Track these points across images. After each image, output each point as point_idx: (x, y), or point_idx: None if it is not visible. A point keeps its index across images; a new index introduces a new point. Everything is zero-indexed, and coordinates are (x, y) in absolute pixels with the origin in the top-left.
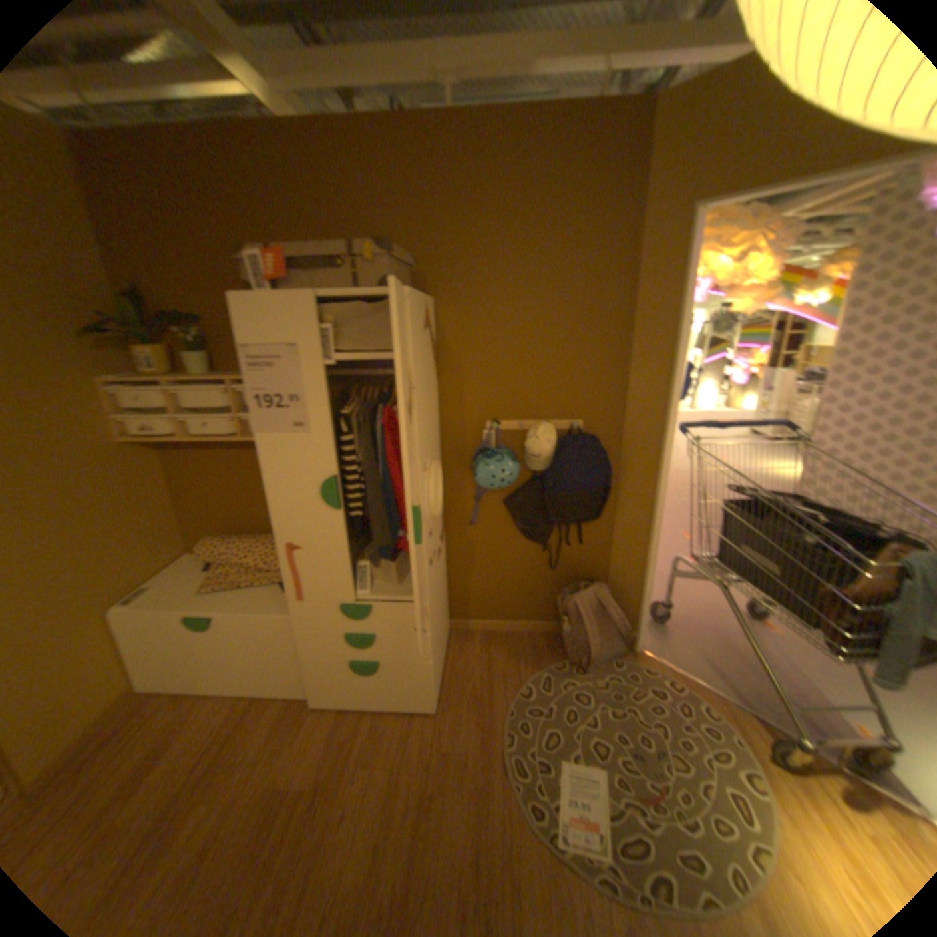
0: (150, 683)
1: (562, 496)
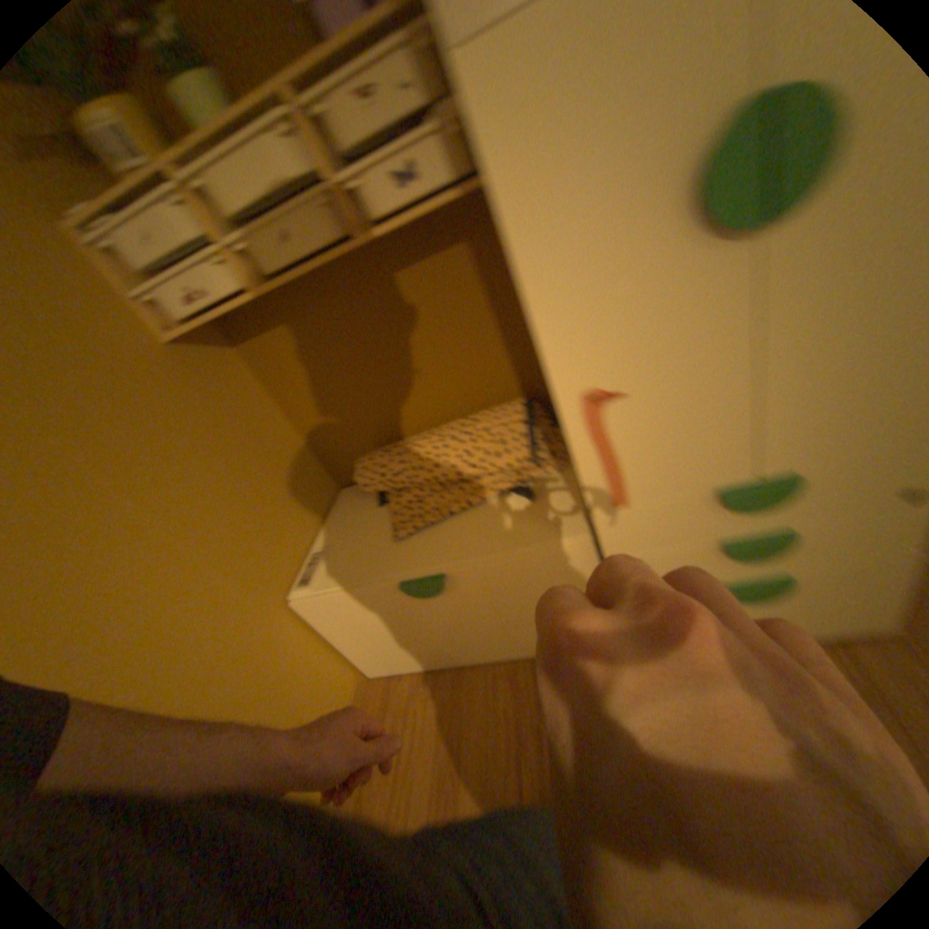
0: (384, 664)
1: None
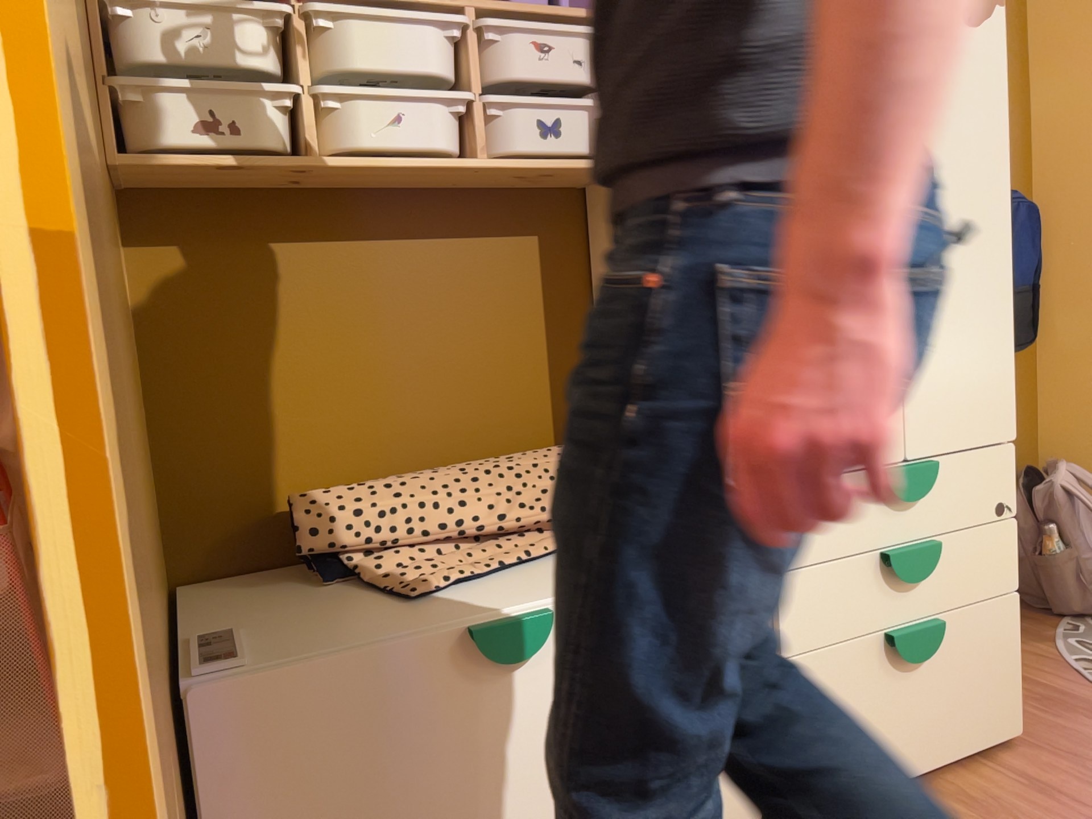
0: None
1: None
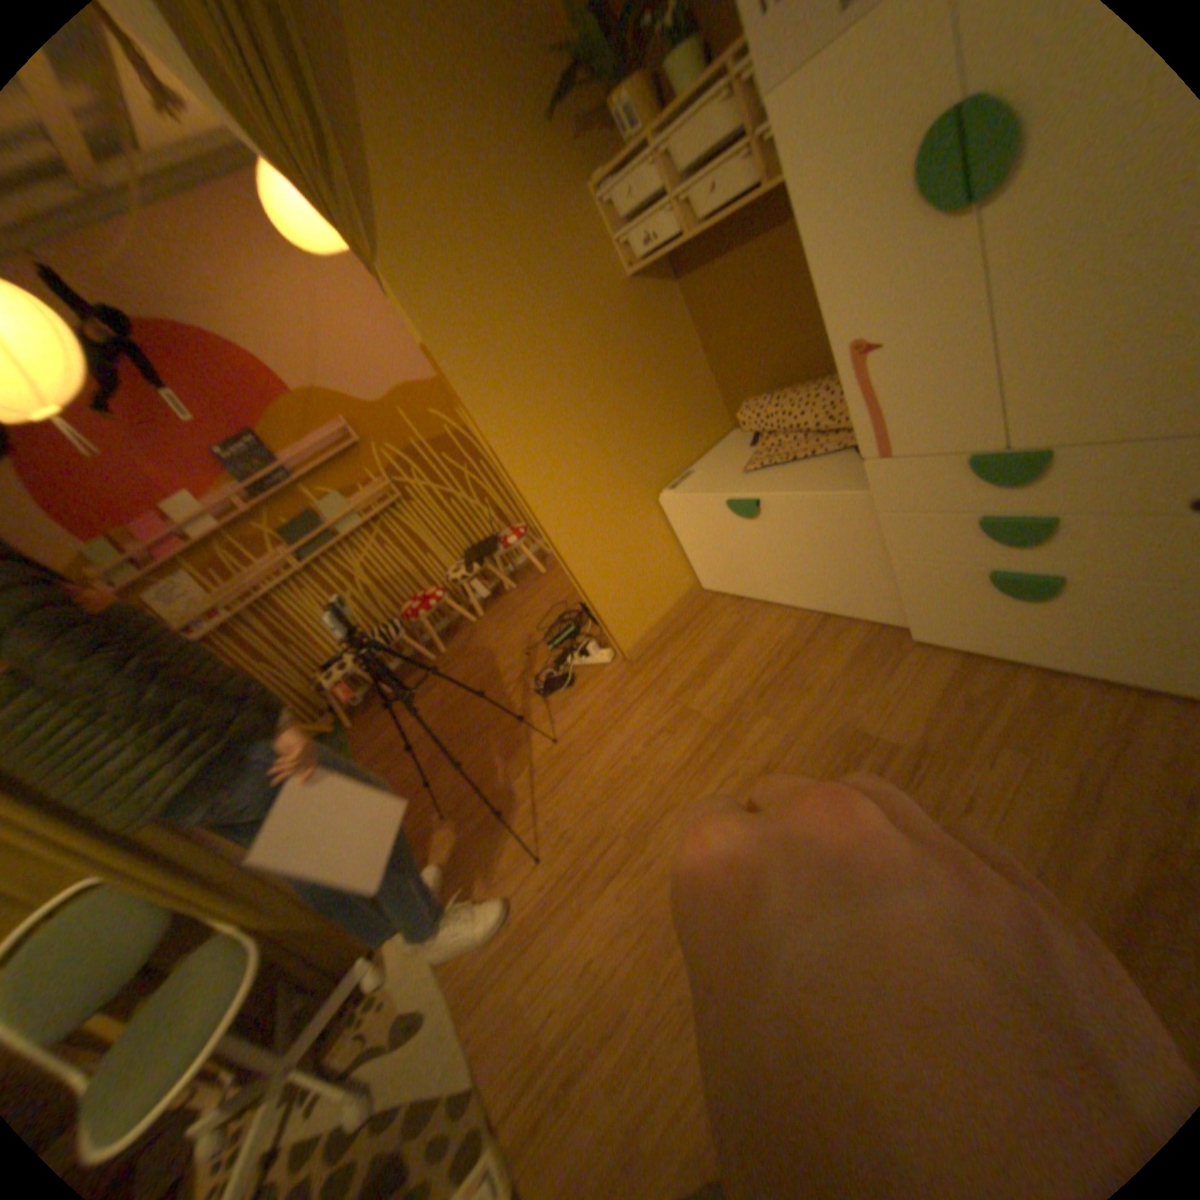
0: (713, 577)
1: None
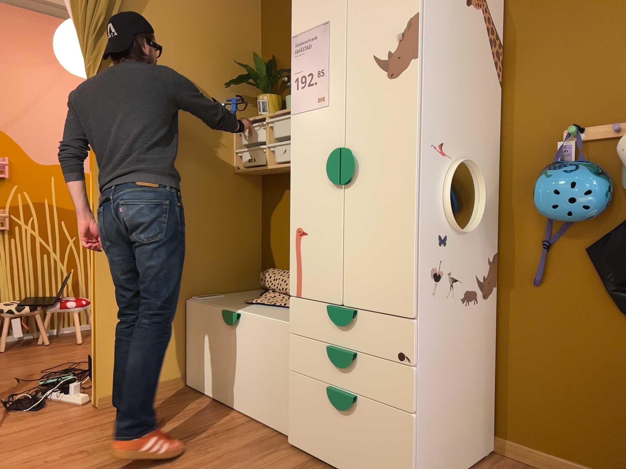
0: (195, 376)
1: None
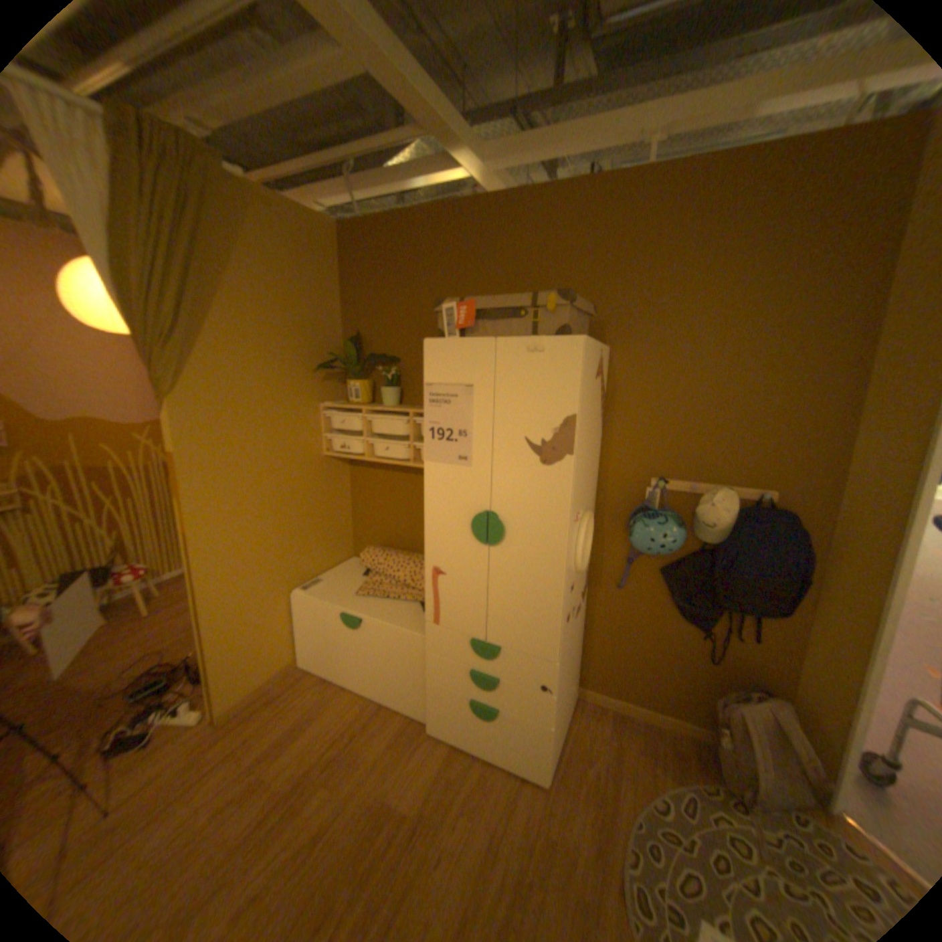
0: (309, 662)
1: (740, 580)
